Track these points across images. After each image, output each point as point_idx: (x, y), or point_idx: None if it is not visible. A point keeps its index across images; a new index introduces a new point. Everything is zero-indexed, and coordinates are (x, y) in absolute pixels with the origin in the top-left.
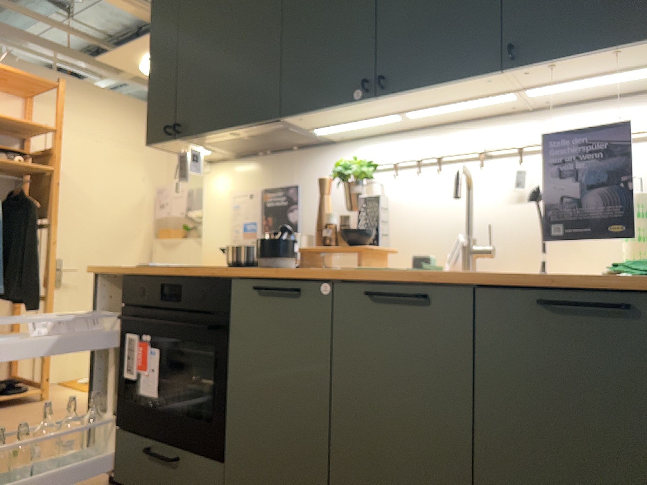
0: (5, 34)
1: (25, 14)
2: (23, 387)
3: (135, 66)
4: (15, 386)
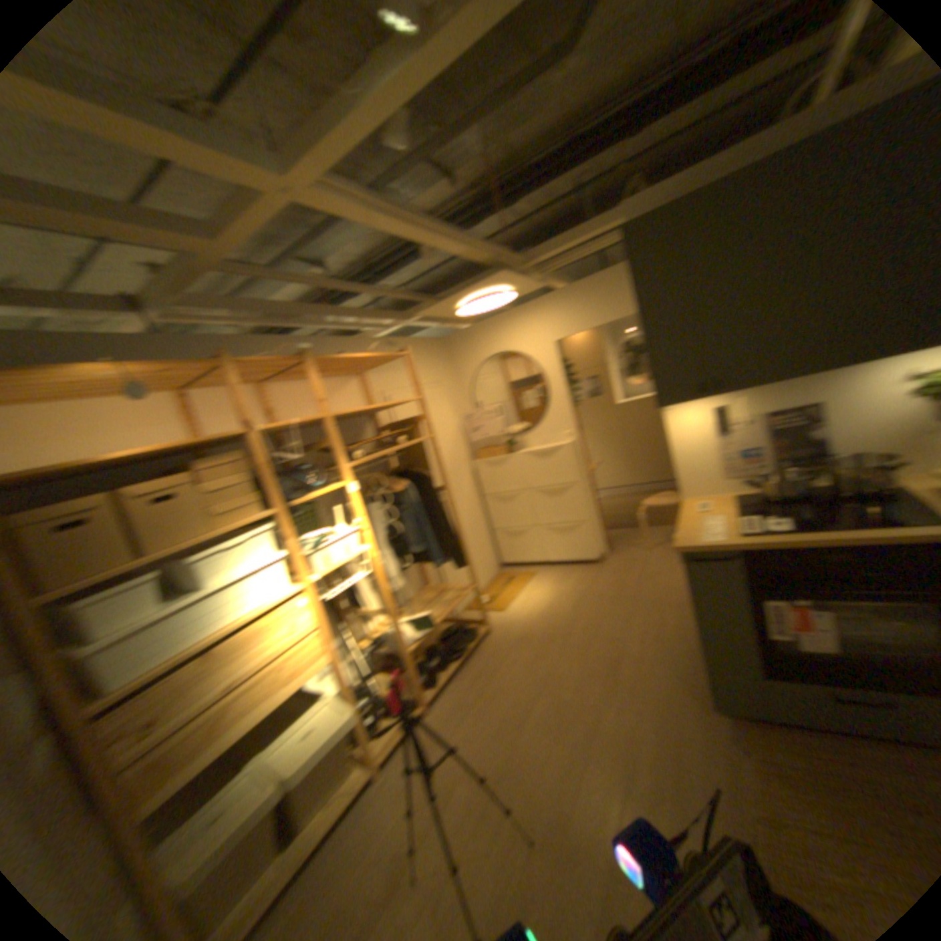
0: (327, 317)
1: (363, 291)
2: (474, 630)
3: (449, 310)
4: (466, 631)
